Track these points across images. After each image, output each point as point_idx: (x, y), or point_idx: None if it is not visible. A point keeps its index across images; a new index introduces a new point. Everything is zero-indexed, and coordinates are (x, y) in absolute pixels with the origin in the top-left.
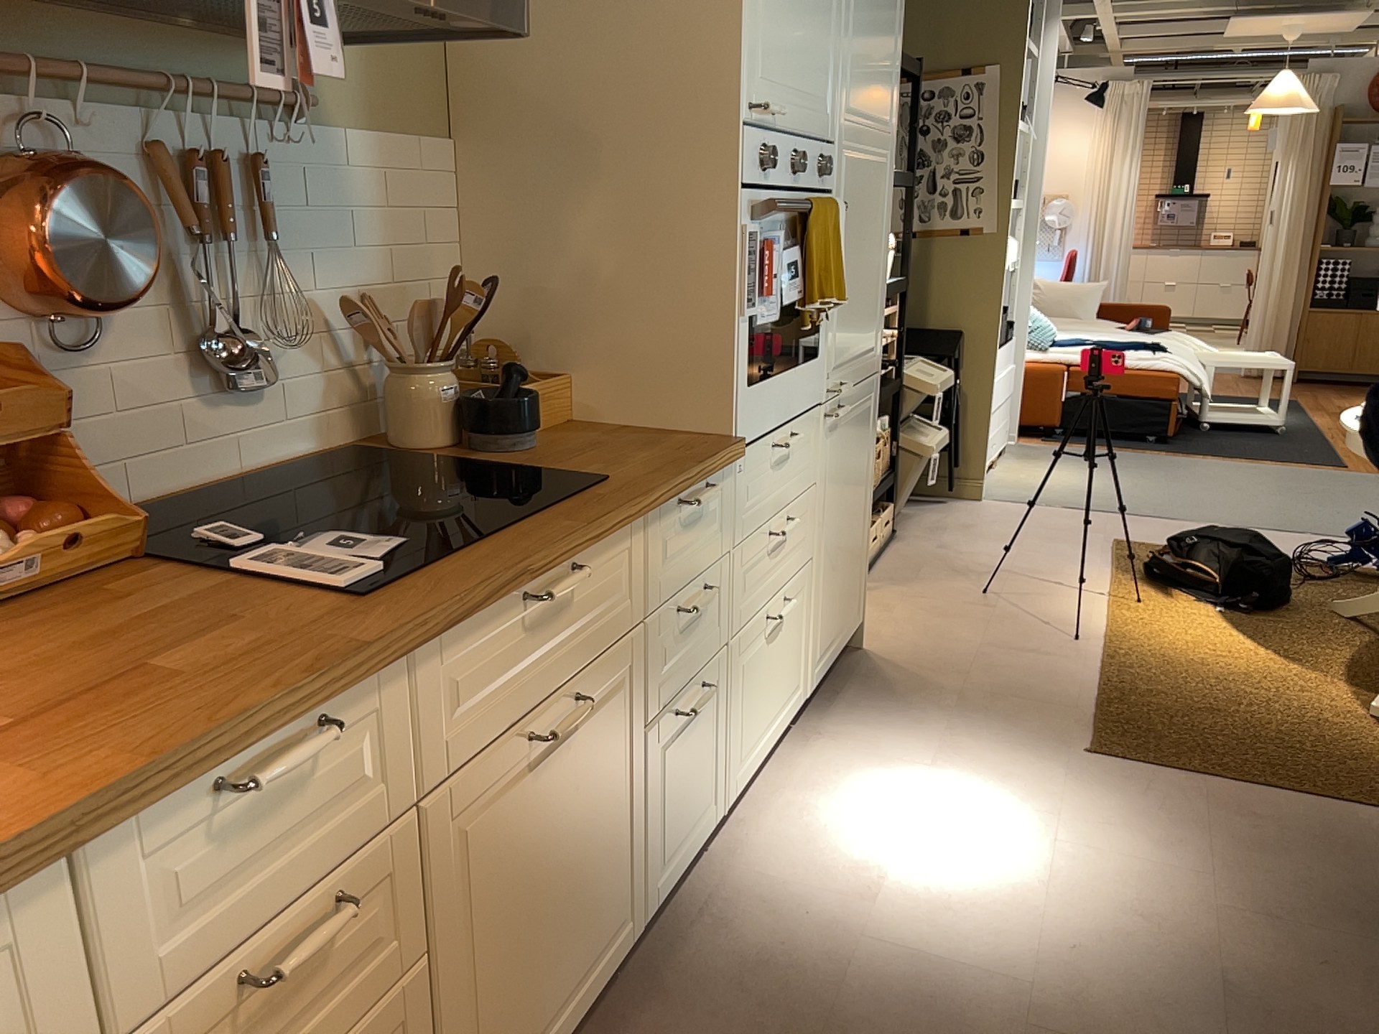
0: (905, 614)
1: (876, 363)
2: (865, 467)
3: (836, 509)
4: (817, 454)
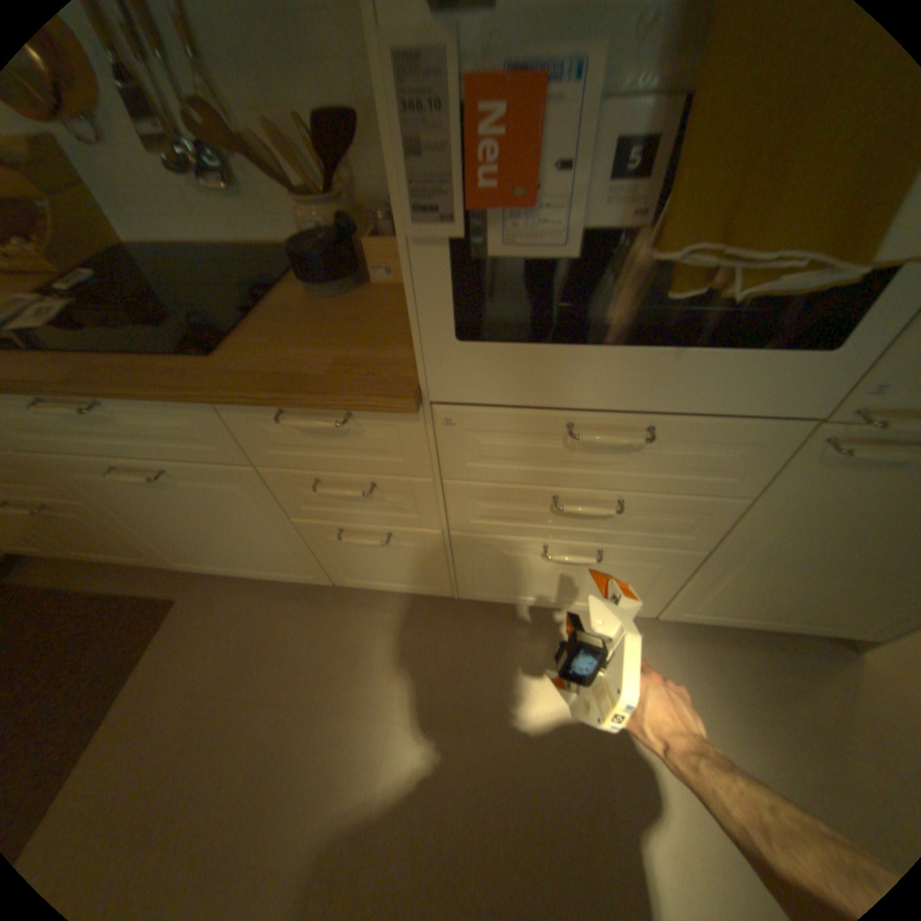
0: None
1: None
2: None
3: (823, 543)
4: (761, 472)
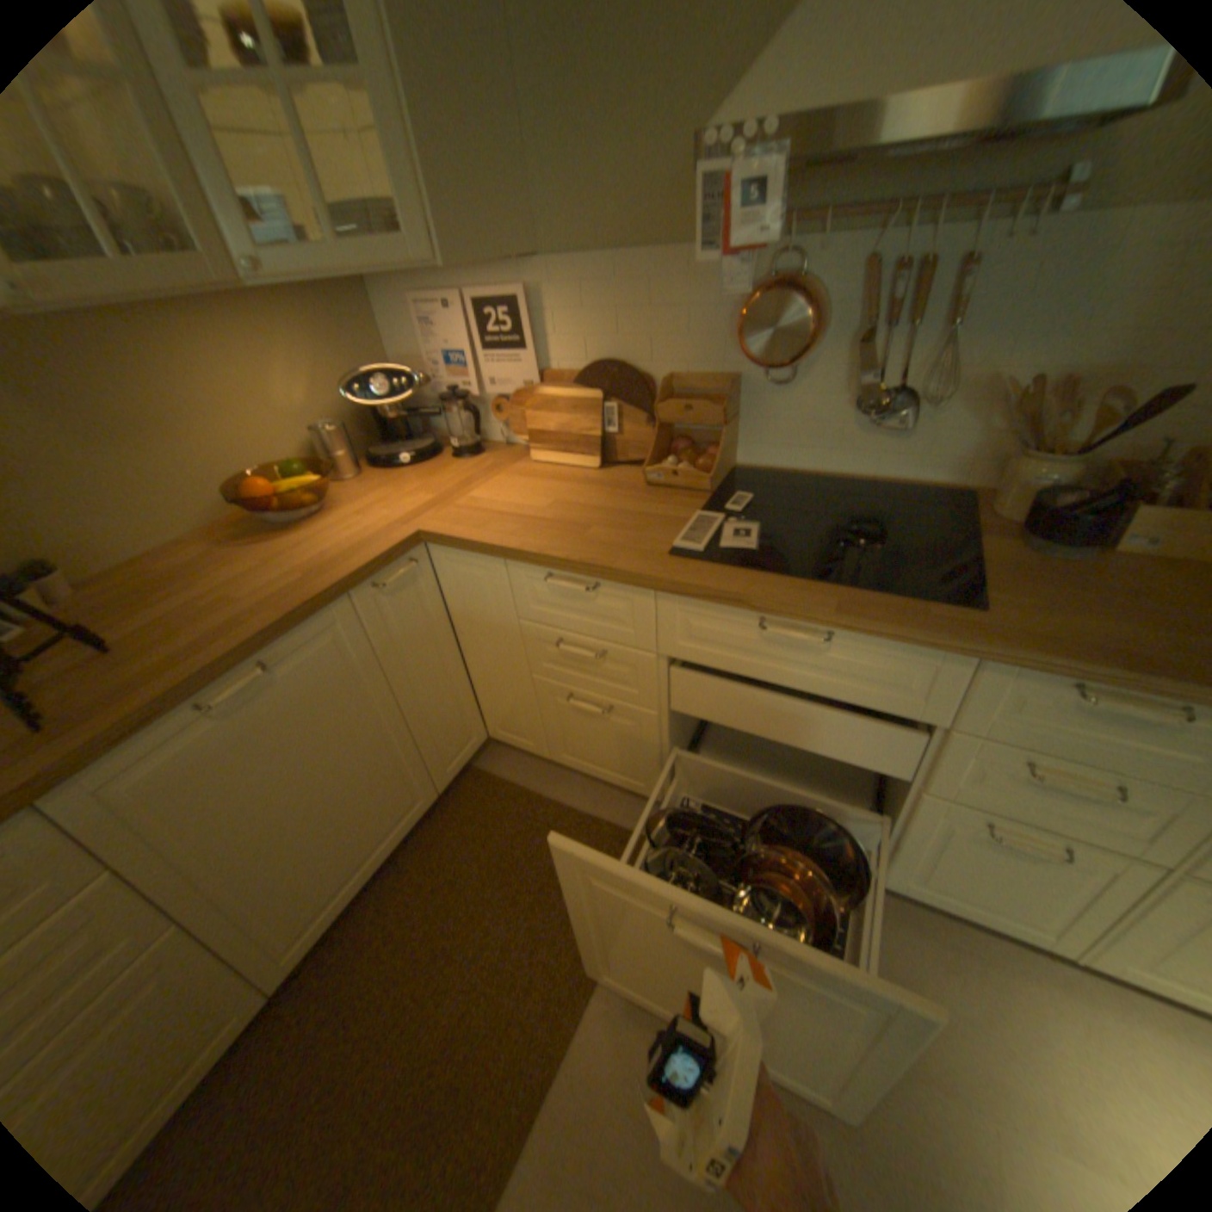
0: None
1: None
2: None
3: None
4: None
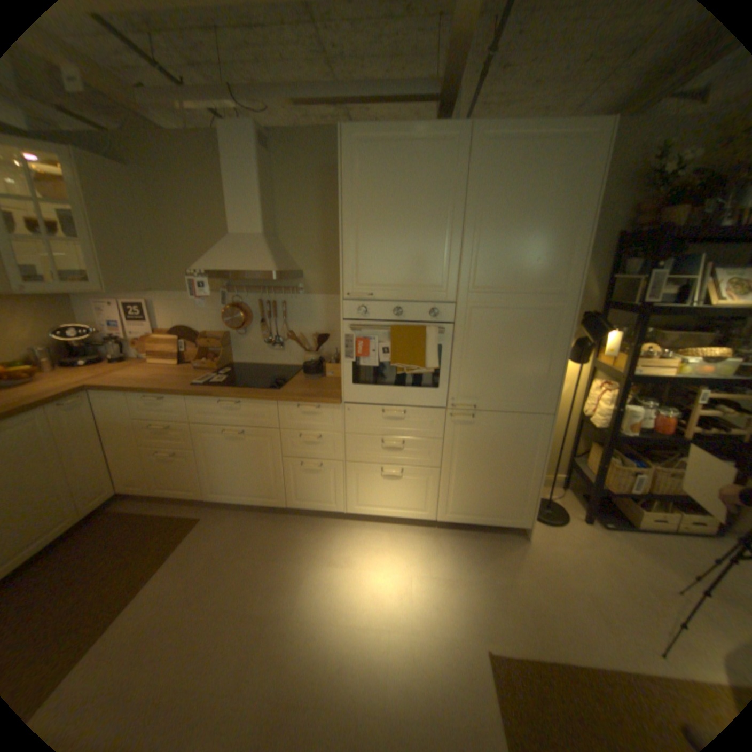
0: (593, 555)
1: (543, 409)
2: (525, 456)
3: (471, 459)
4: (438, 427)
